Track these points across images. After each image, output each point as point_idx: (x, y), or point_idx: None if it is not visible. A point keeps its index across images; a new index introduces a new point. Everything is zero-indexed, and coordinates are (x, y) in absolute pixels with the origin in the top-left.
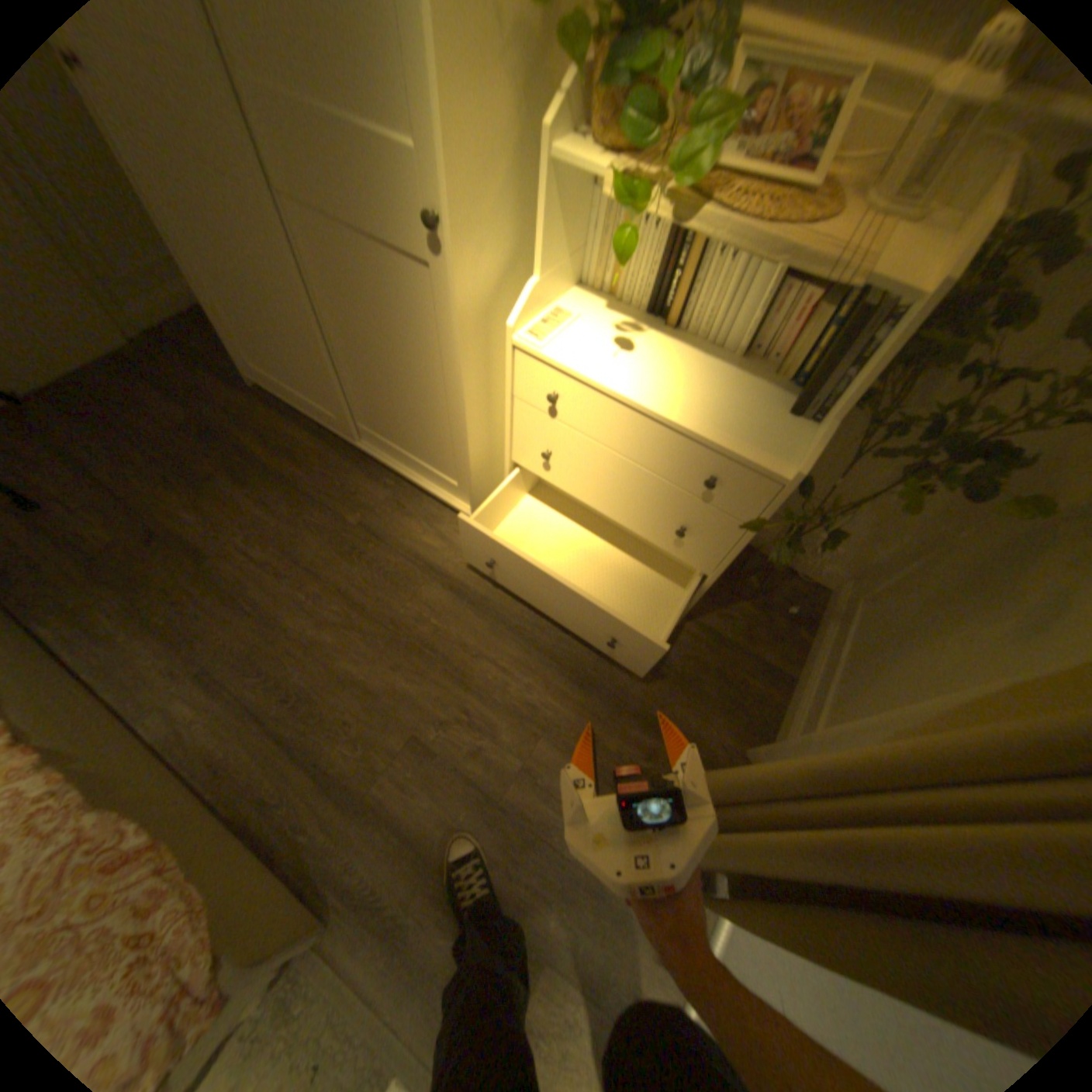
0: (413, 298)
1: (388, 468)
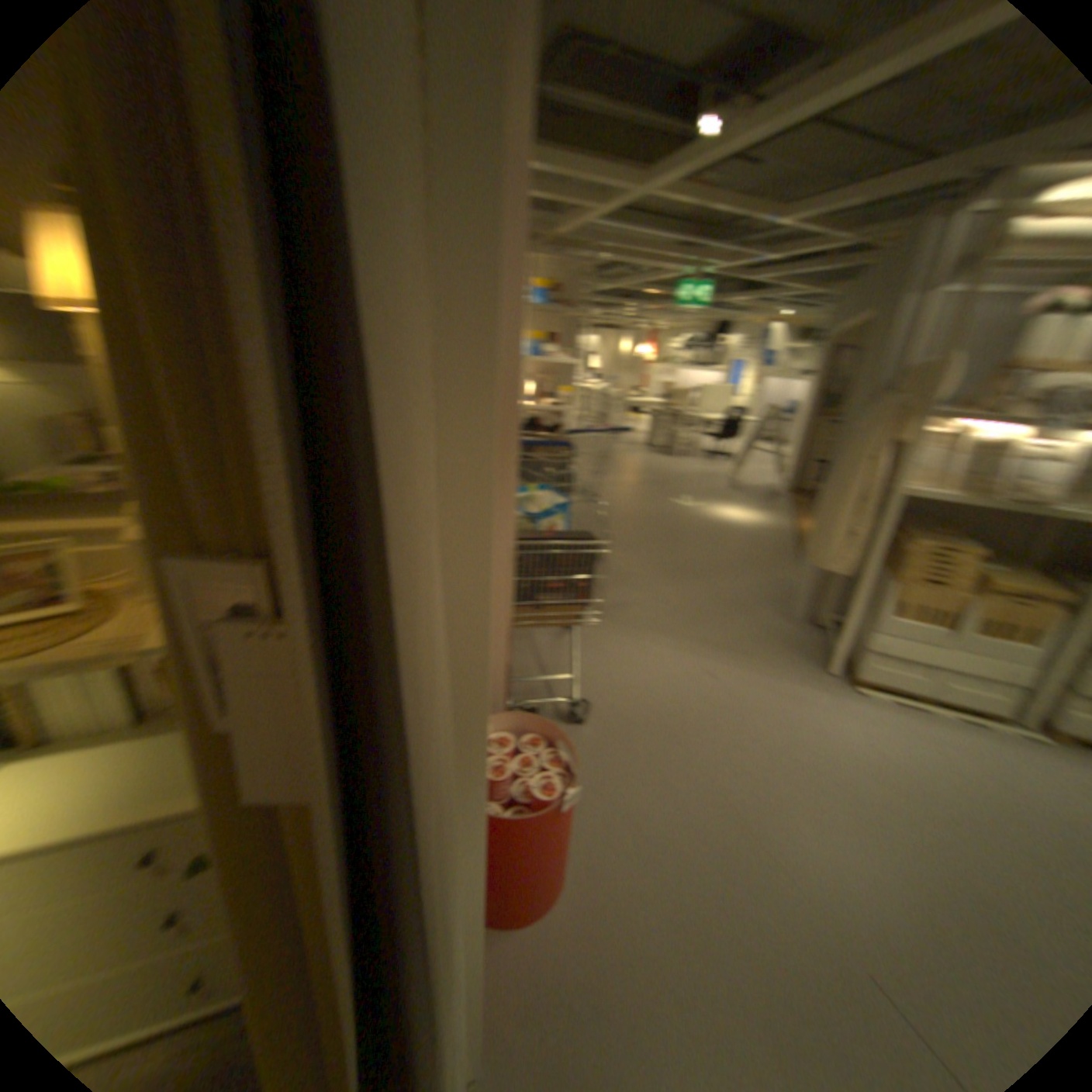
0: None
1: None
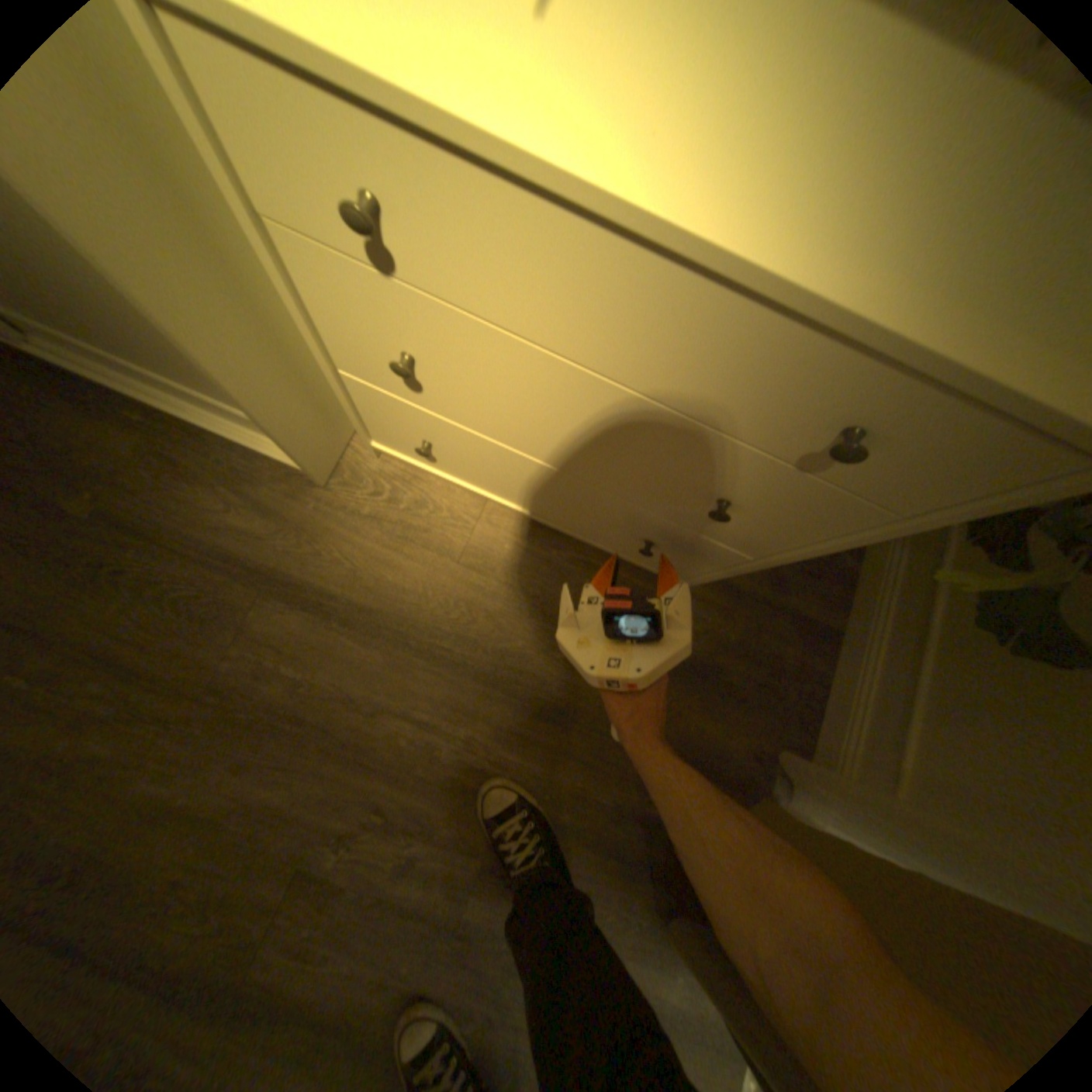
0: None
1: (116, 384)
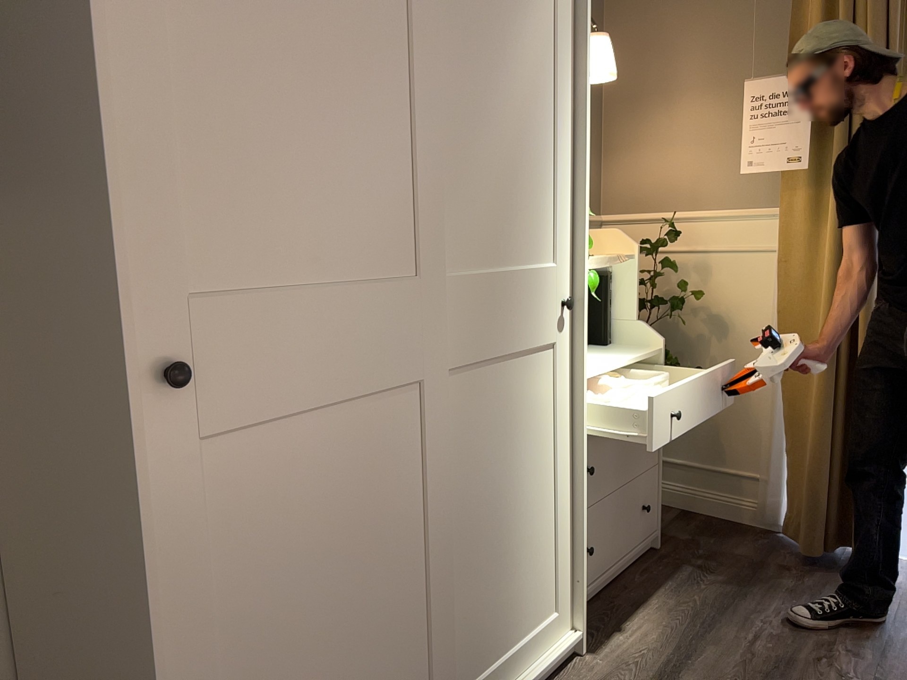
0: (536, 382)
1: None
